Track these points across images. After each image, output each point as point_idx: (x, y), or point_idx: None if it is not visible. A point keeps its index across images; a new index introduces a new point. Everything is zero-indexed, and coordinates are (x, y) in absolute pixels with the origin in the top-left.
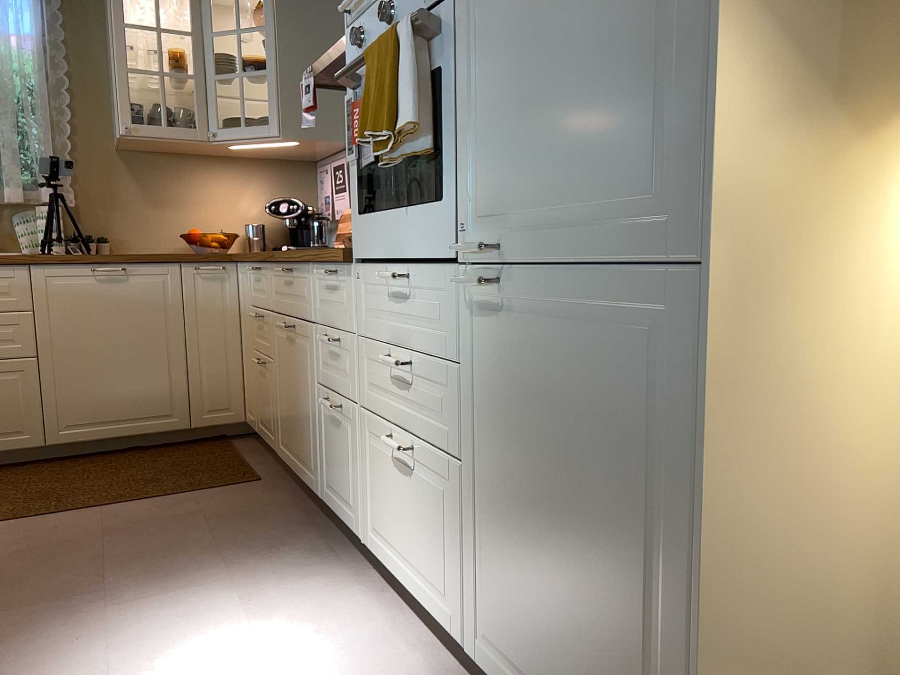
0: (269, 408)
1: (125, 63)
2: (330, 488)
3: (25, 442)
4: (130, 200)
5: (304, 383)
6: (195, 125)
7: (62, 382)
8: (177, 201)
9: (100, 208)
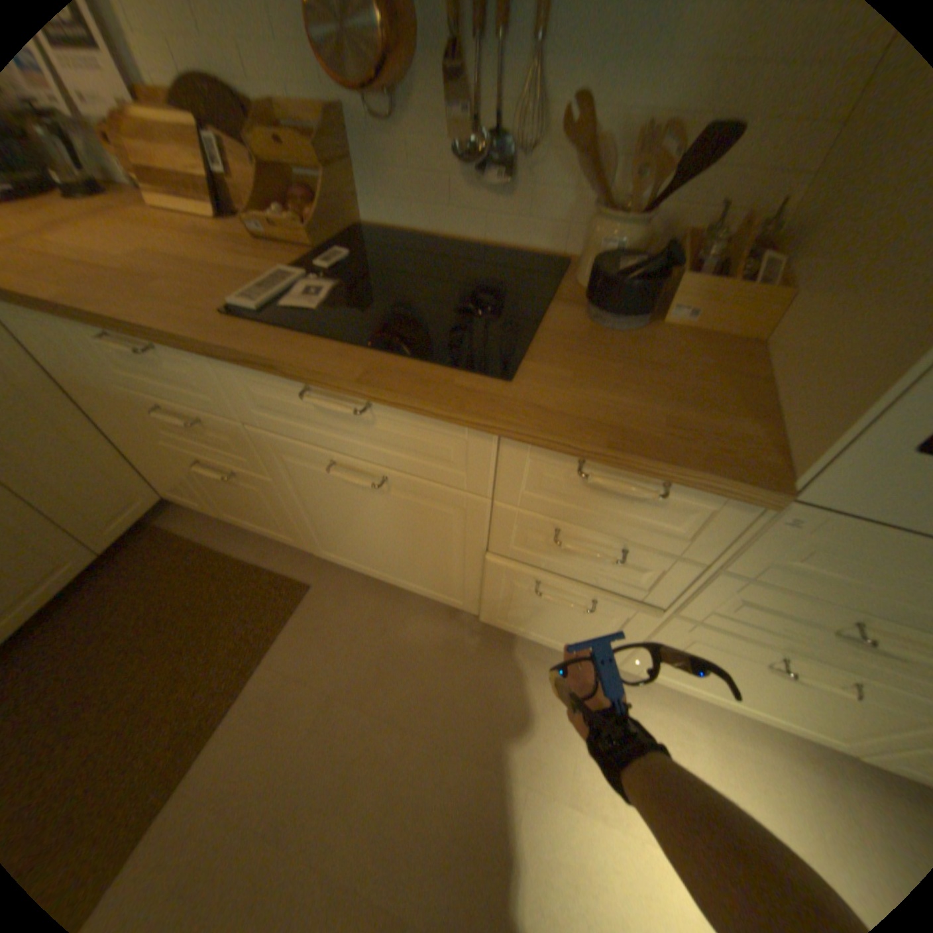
0: (264, 513)
1: None
2: (515, 618)
3: None
4: None
5: (427, 536)
6: None
7: None
8: None
9: None
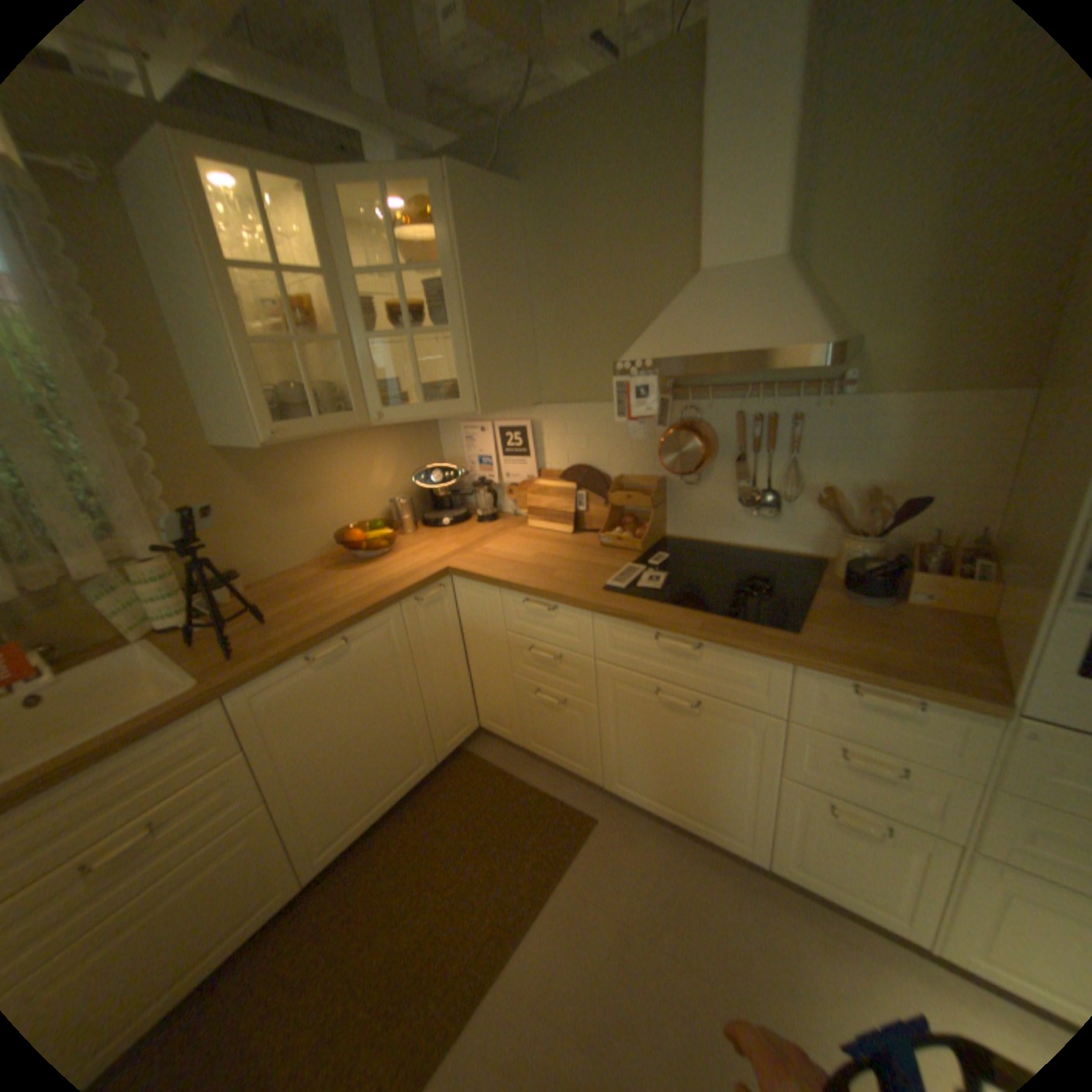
0: (574, 741)
1: (239, 330)
2: (810, 872)
3: (278, 903)
4: (247, 510)
5: (725, 761)
6: (346, 406)
7: (302, 810)
8: (304, 494)
9: (211, 534)
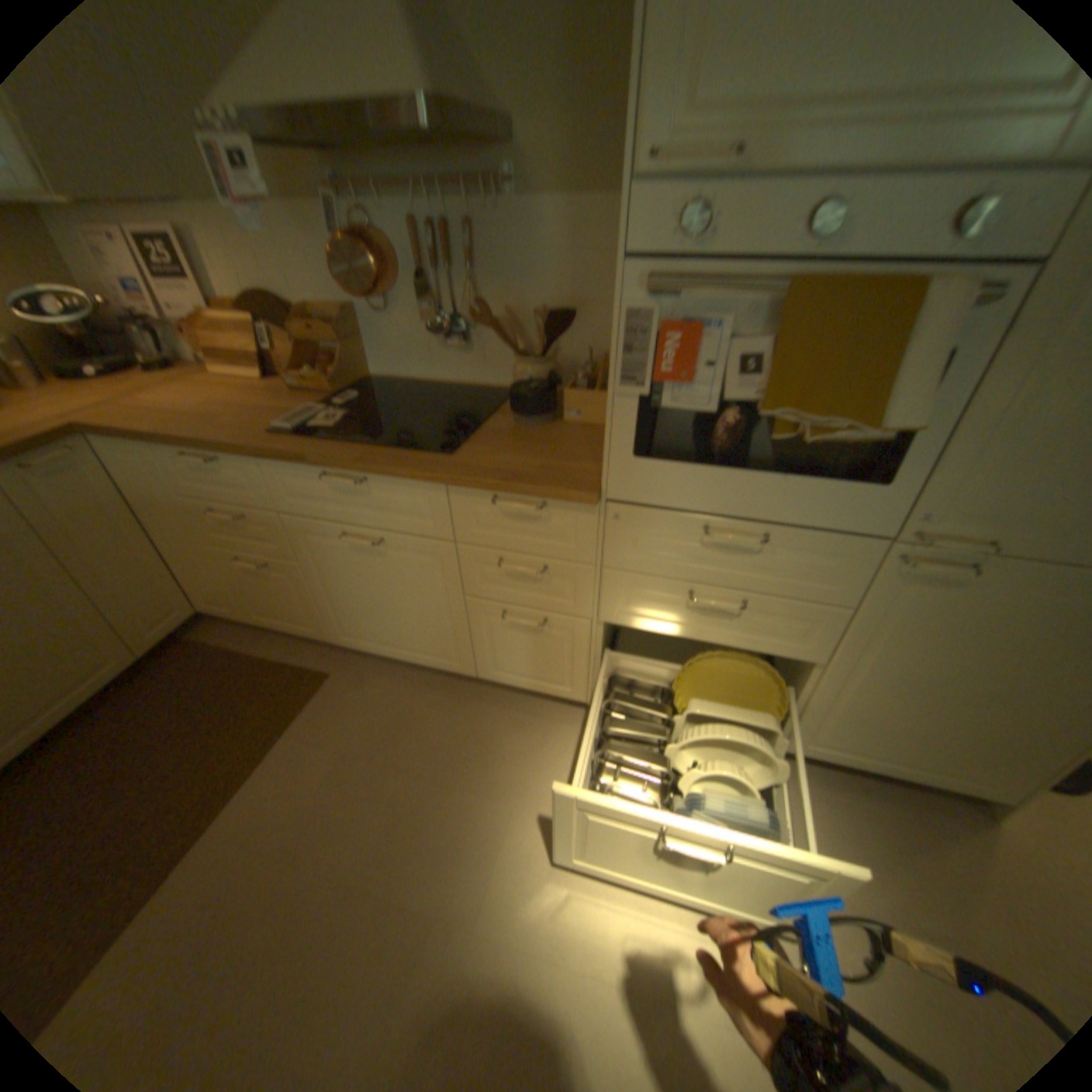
0: (290, 603)
1: None
2: (502, 668)
3: None
4: None
5: (419, 590)
6: None
7: None
8: None
9: None
